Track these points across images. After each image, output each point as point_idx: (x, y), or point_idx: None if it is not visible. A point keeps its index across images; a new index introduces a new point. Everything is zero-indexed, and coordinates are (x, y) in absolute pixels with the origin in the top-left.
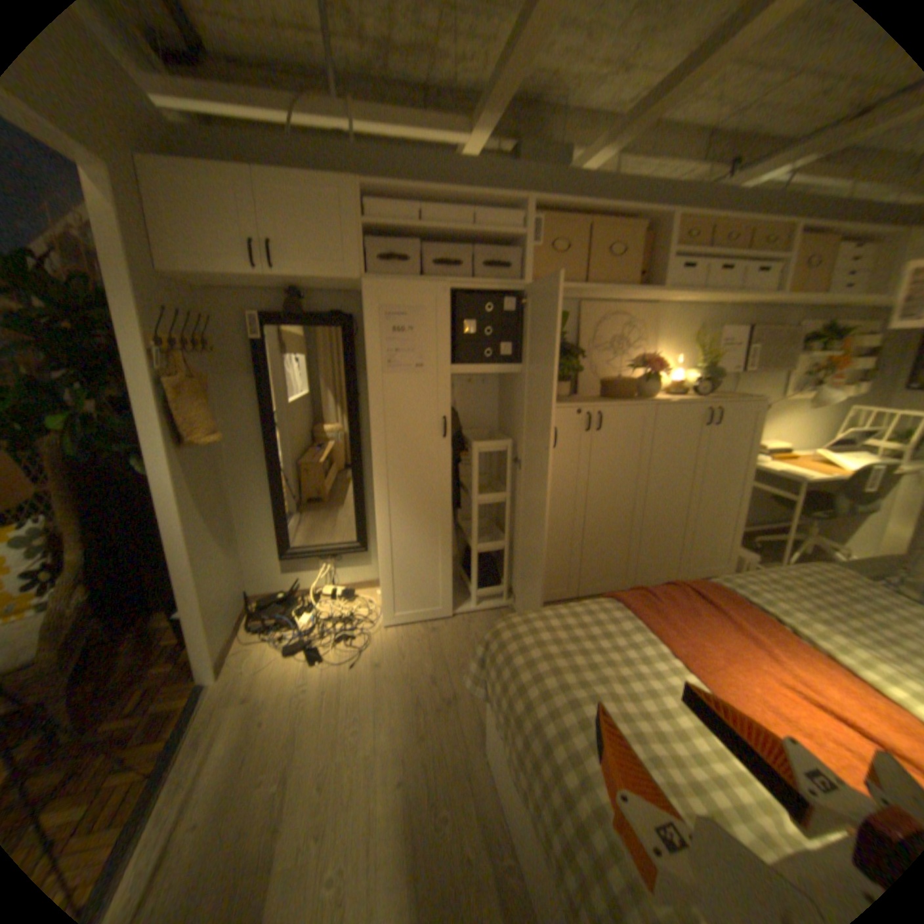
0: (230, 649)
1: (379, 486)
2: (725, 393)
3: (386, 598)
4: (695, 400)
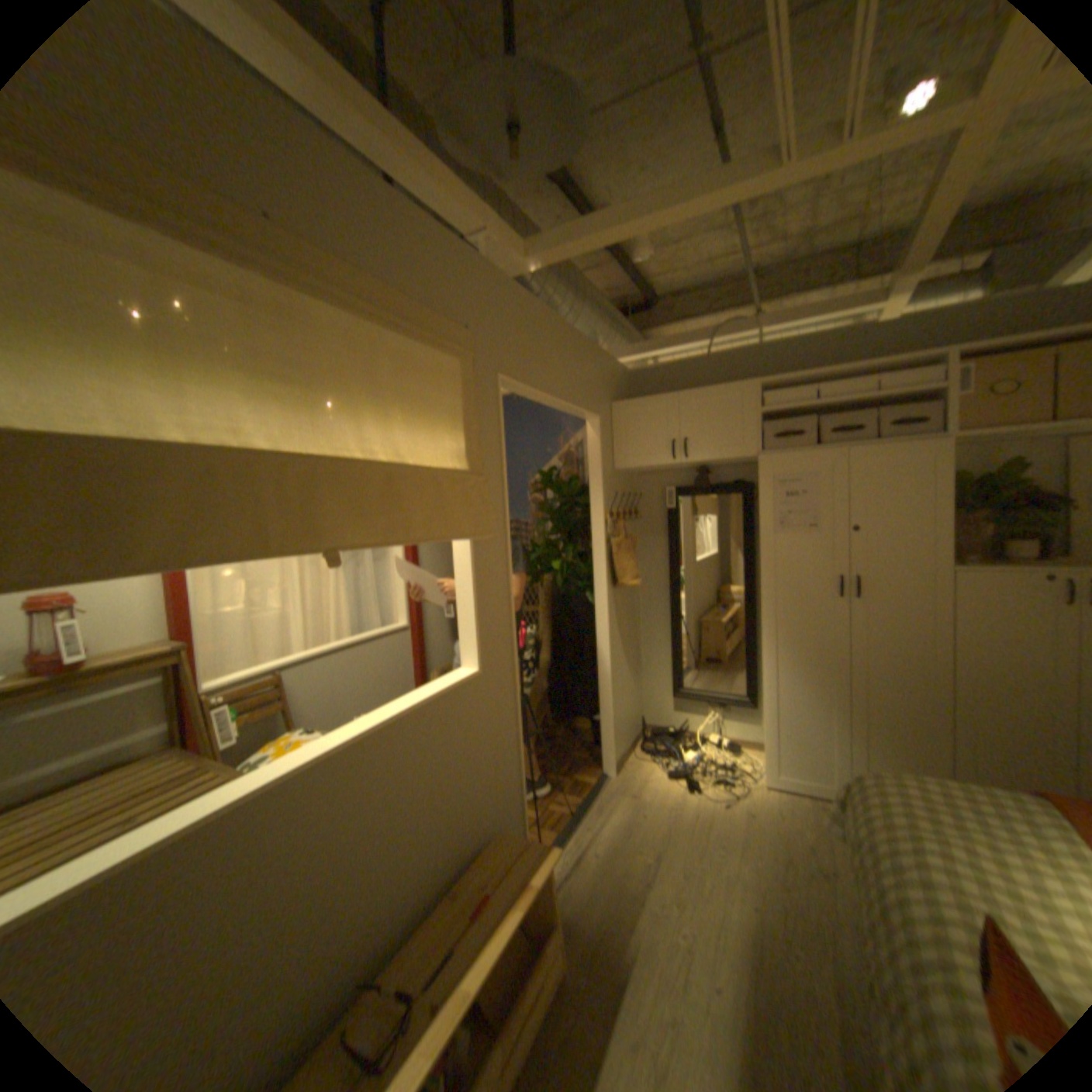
0: (628, 761)
1: (767, 640)
2: None
3: (770, 758)
4: None
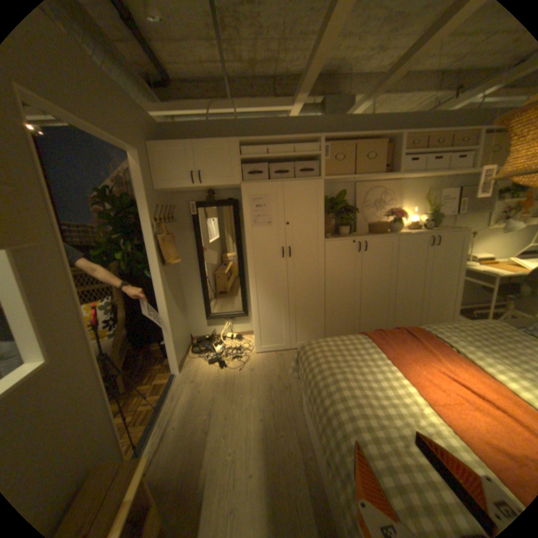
0: (185, 360)
1: (252, 282)
2: (447, 226)
3: (256, 338)
4: (423, 232)
